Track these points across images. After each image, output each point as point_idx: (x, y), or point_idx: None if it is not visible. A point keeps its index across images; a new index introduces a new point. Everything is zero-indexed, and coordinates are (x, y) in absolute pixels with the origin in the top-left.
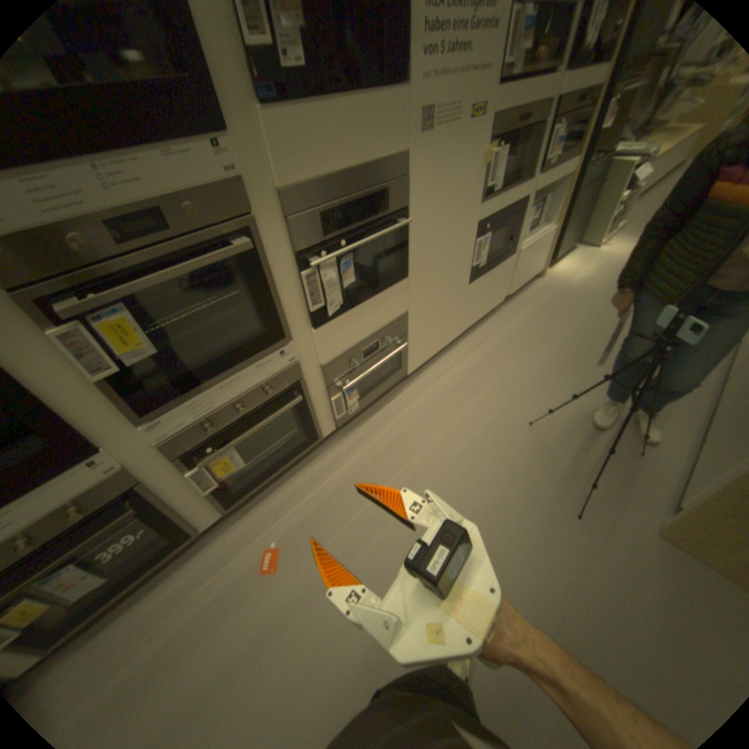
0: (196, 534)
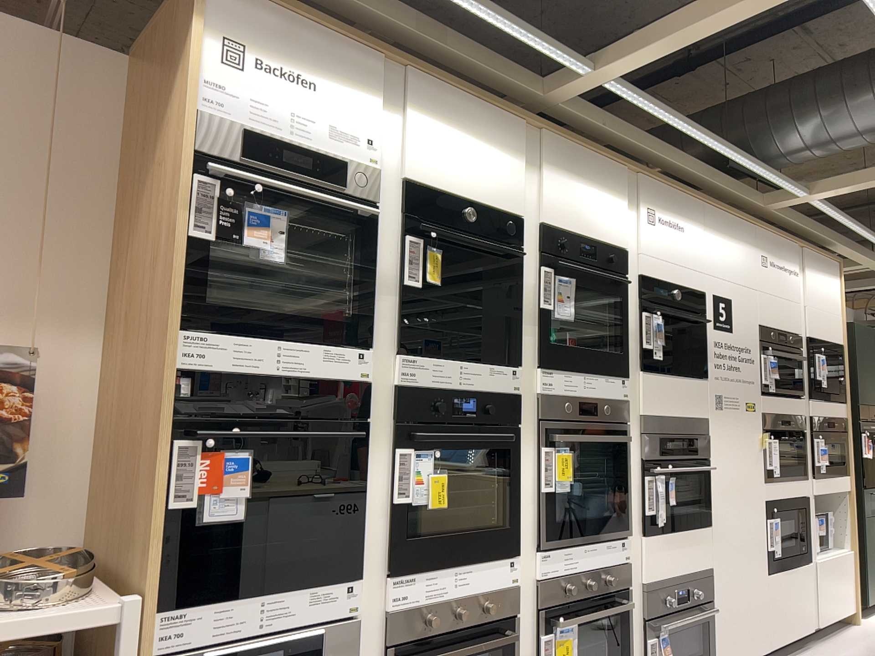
0: None
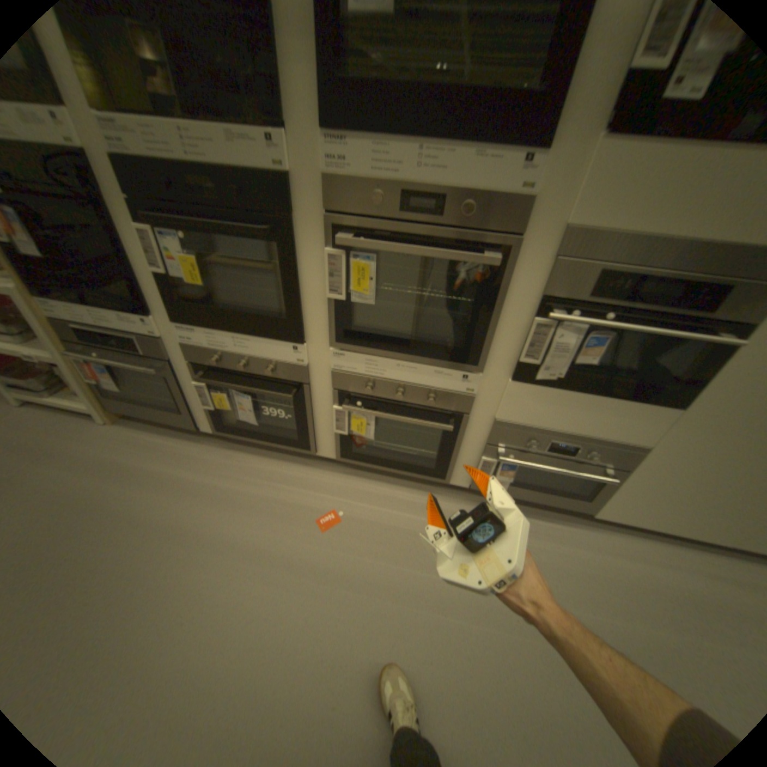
0: (317, 454)
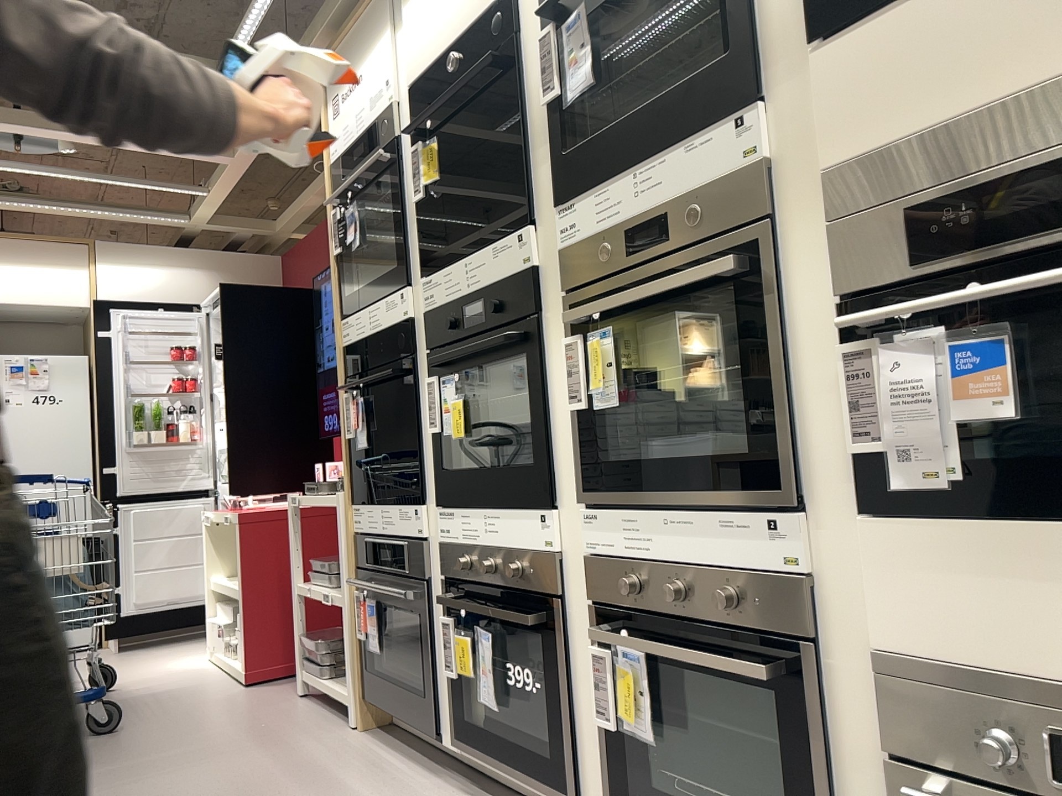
0: None
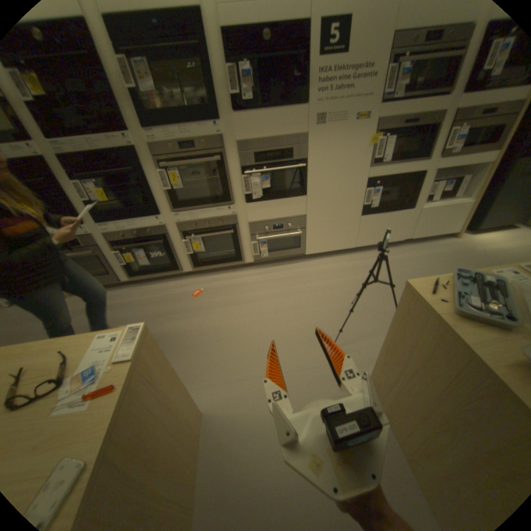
0: (183, 273)
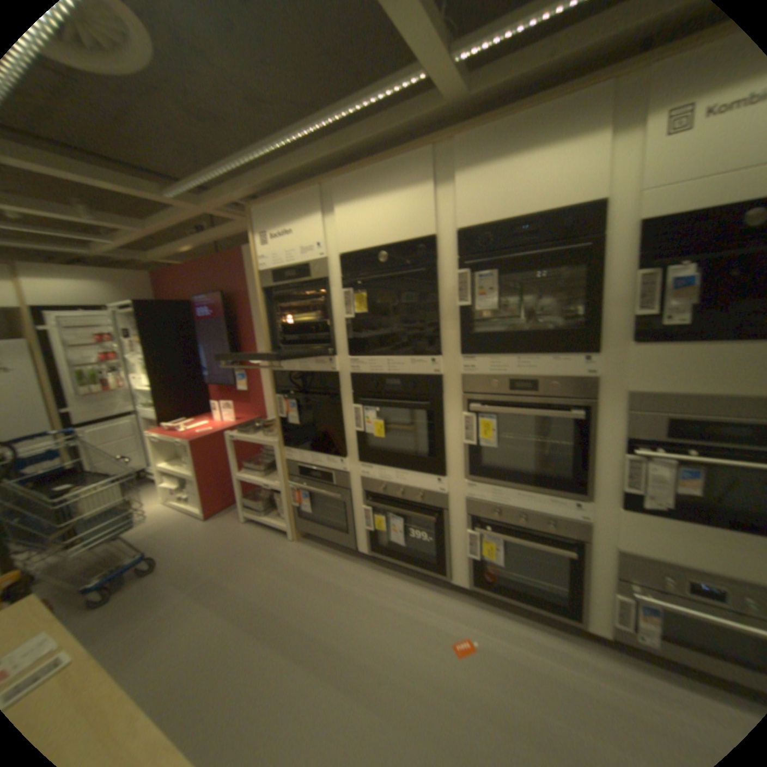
0: (453, 584)
